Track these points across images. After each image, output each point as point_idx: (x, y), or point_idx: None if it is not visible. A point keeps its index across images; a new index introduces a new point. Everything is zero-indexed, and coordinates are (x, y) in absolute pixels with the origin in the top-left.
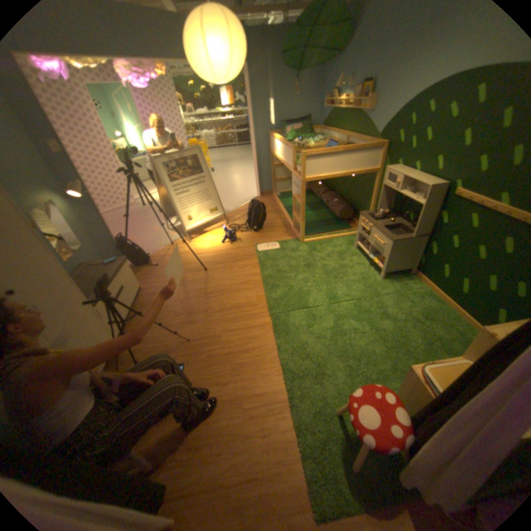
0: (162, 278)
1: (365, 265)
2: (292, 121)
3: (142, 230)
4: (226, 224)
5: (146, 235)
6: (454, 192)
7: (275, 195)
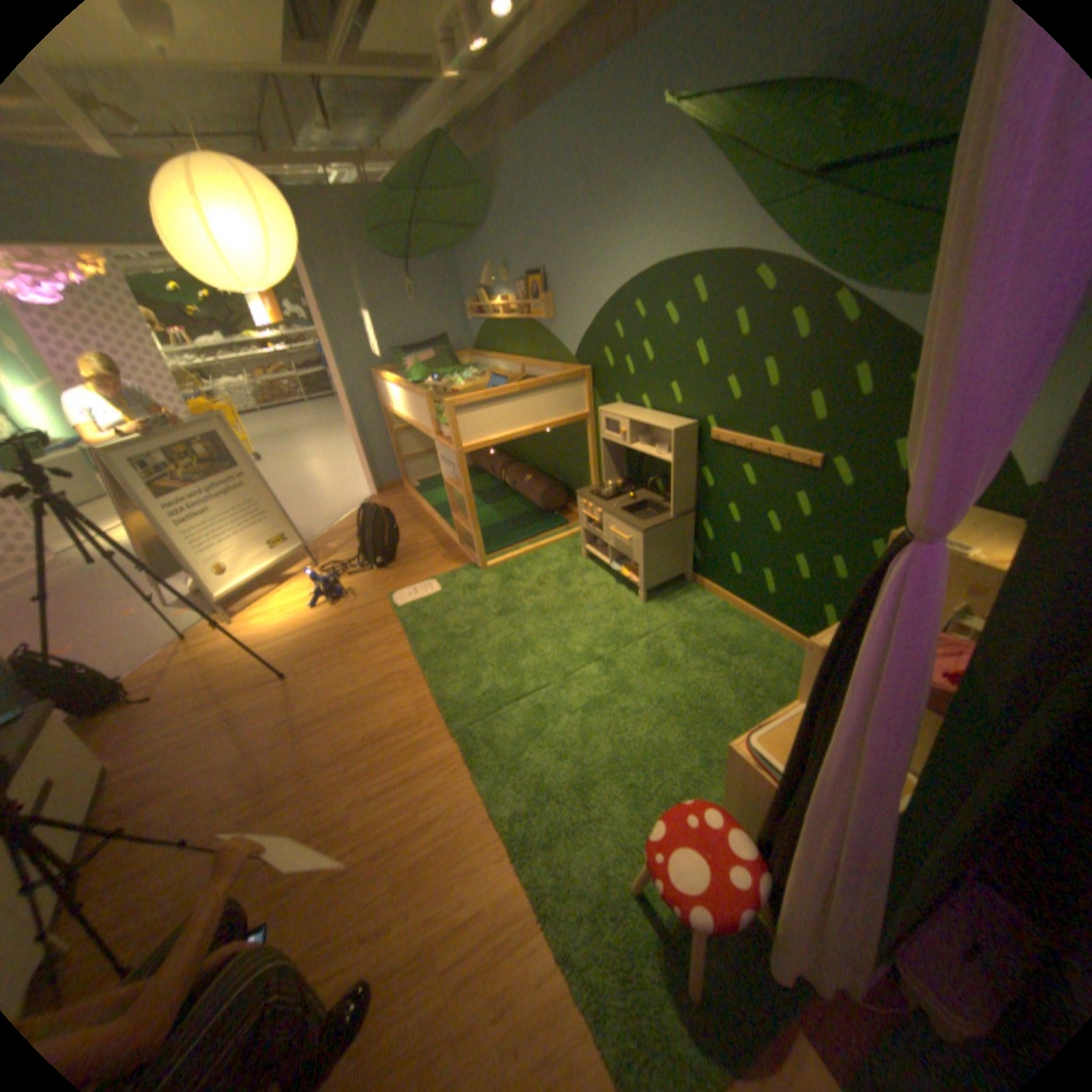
0: (167, 728)
1: (609, 584)
2: (414, 347)
3: (91, 623)
4: (312, 565)
5: (106, 631)
6: (709, 436)
7: (410, 487)
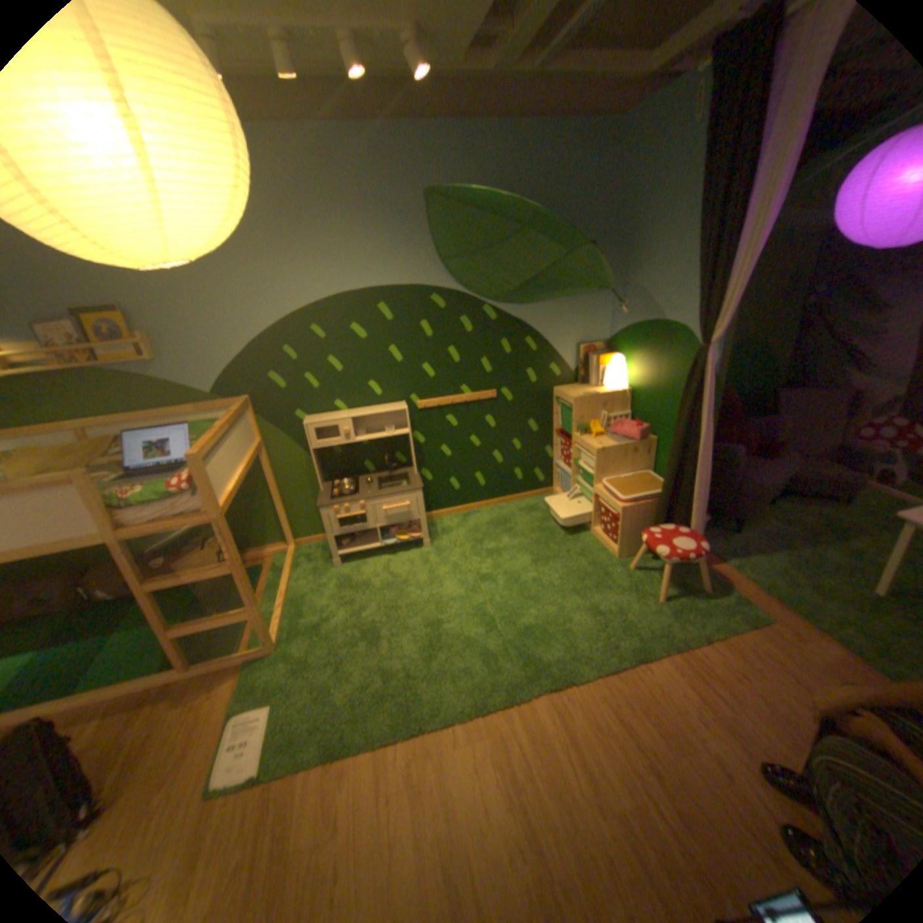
0: None
1: (389, 559)
2: None
3: None
4: None
5: None
6: (416, 408)
7: None
